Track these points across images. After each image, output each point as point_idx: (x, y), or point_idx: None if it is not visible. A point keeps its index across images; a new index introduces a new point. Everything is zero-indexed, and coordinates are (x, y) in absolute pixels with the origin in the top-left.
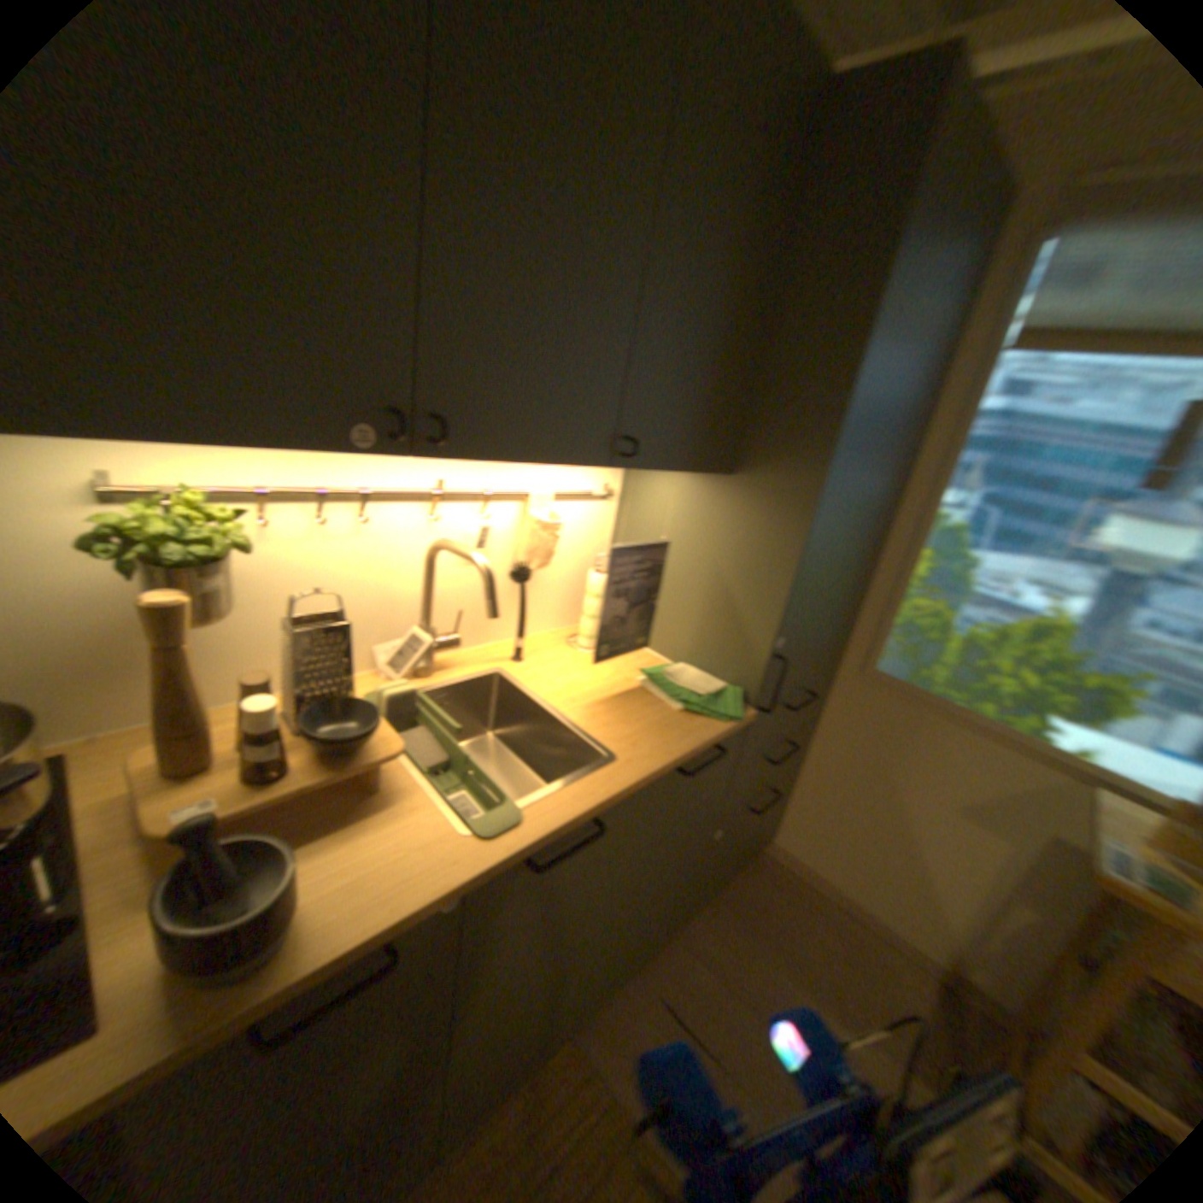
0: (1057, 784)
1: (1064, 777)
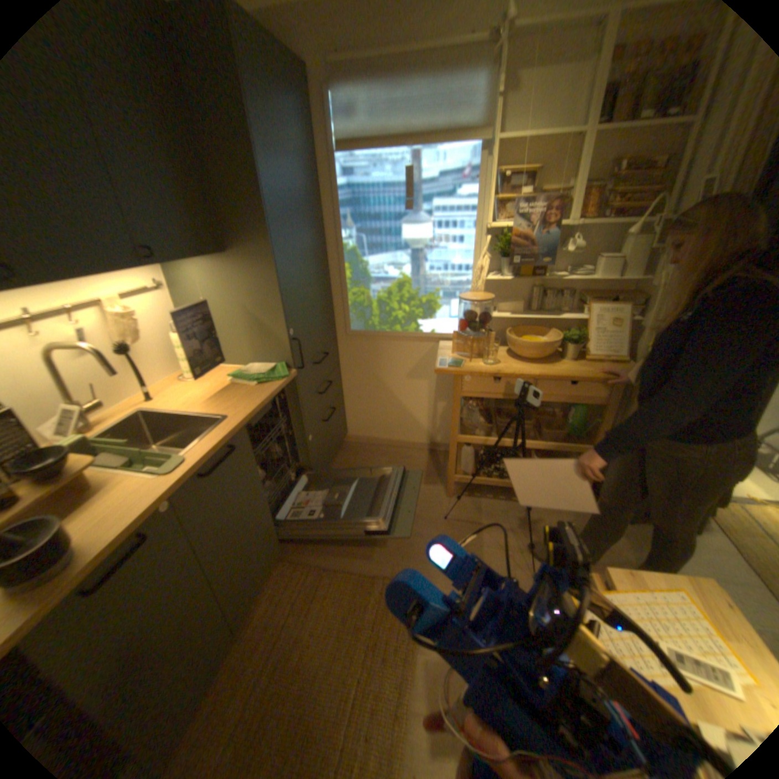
0: (429, 348)
1: (429, 344)
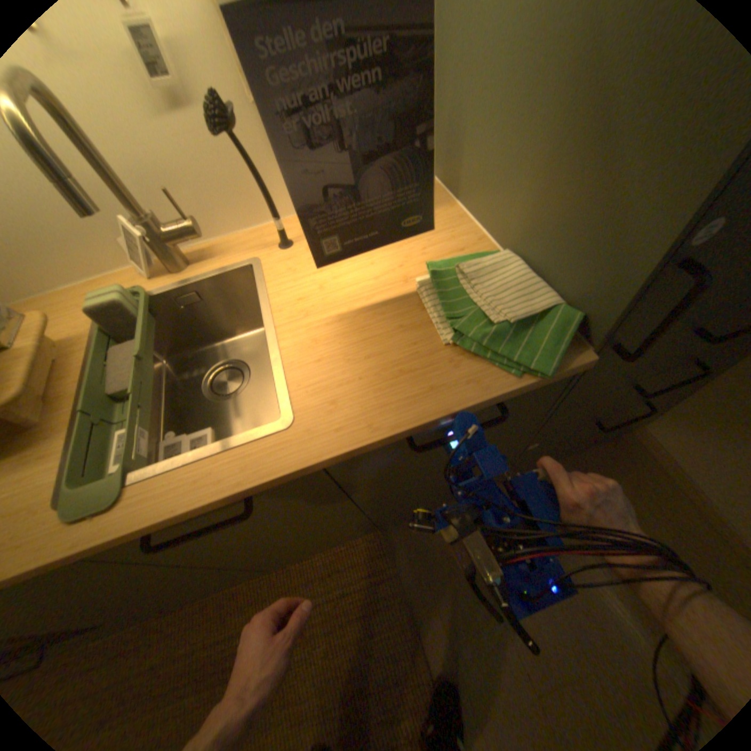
0: None
1: None
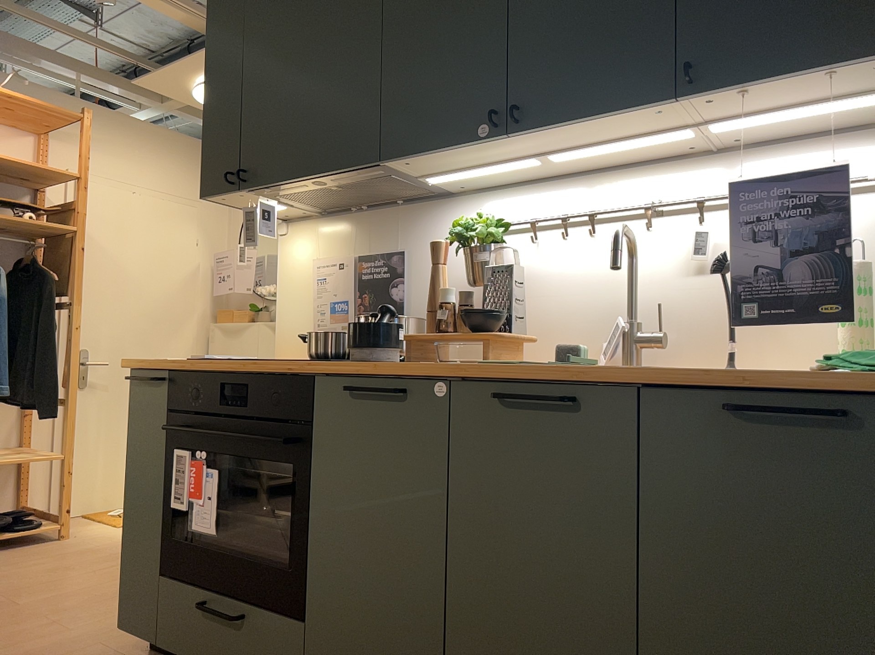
0: None
1: None
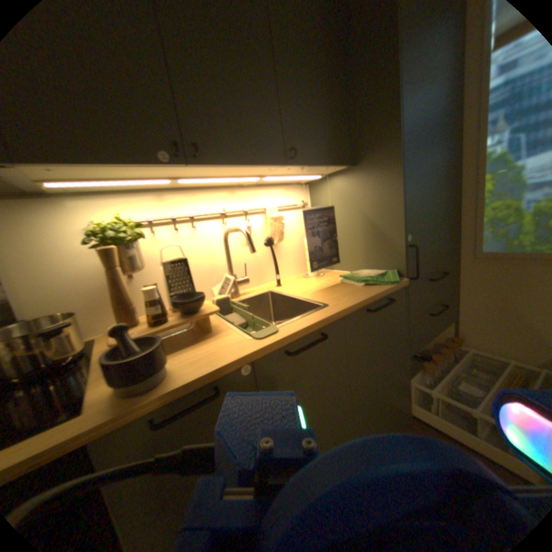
0: None
1: None
